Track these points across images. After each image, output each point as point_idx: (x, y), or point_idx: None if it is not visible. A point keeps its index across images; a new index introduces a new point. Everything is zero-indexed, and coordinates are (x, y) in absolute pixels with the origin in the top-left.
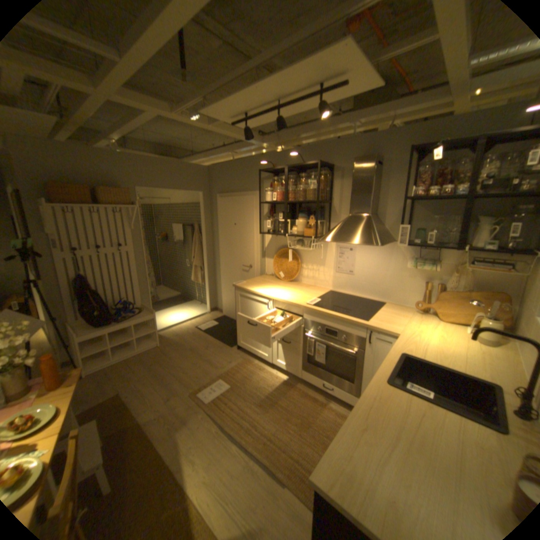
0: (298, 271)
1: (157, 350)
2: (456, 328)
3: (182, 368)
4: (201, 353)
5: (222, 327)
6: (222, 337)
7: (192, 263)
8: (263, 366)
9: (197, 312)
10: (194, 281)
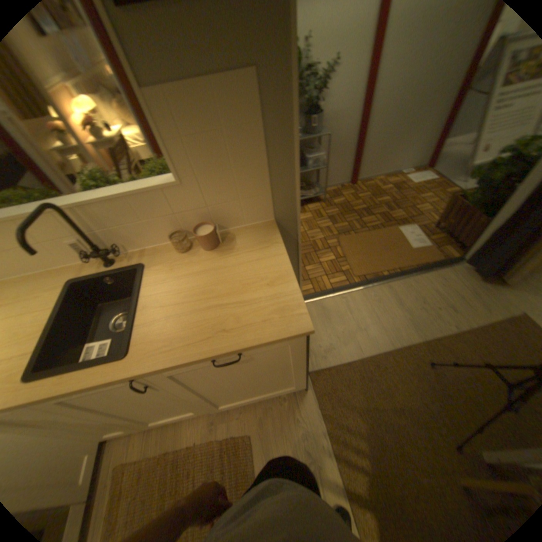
0: None
1: None
2: None
3: None
4: None
5: None
6: None
7: None
8: None
9: None
10: None
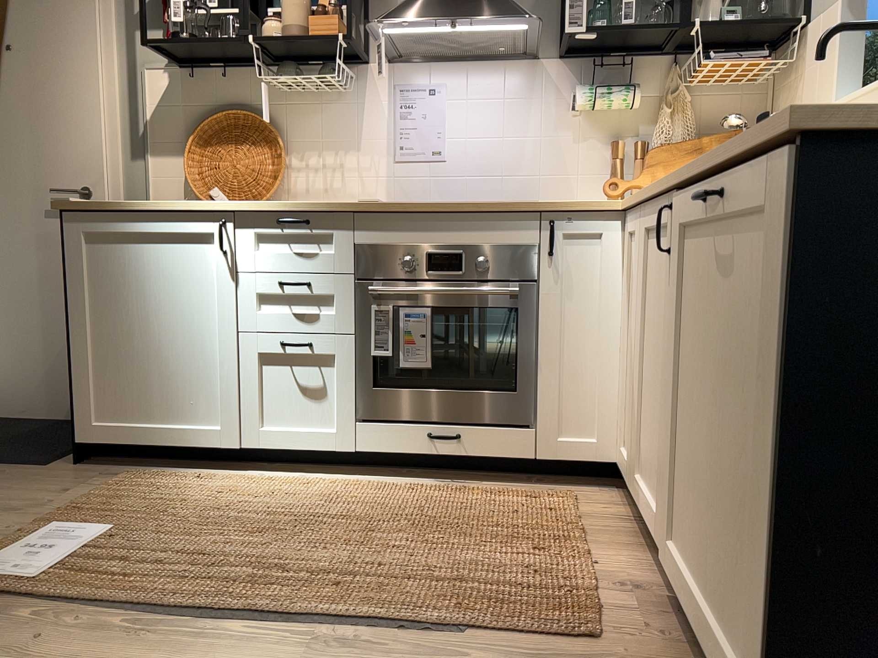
0: (278, 173)
1: None
2: None
3: None
4: None
5: None
6: None
7: None
8: (202, 473)
9: None
10: None
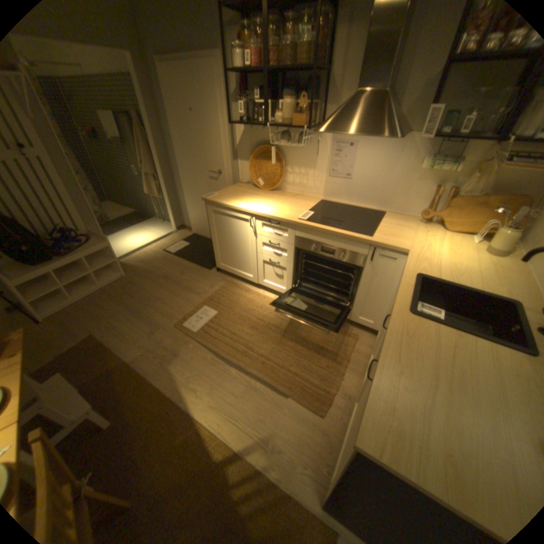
0: (282, 176)
1: (123, 280)
2: (462, 237)
3: (159, 298)
4: (176, 279)
5: (195, 247)
6: (197, 259)
7: (140, 170)
8: (248, 286)
9: (161, 232)
10: (148, 194)
